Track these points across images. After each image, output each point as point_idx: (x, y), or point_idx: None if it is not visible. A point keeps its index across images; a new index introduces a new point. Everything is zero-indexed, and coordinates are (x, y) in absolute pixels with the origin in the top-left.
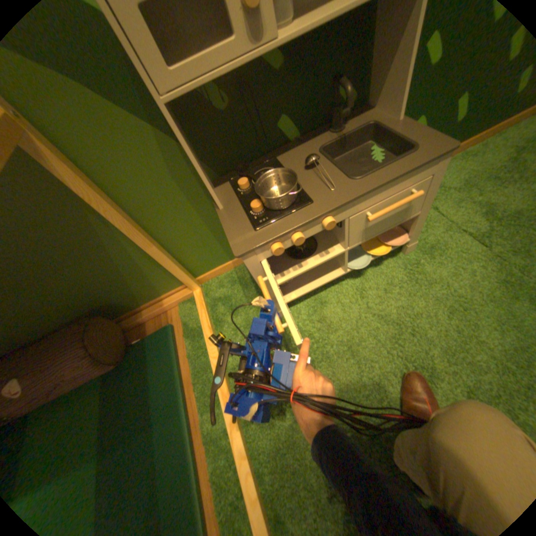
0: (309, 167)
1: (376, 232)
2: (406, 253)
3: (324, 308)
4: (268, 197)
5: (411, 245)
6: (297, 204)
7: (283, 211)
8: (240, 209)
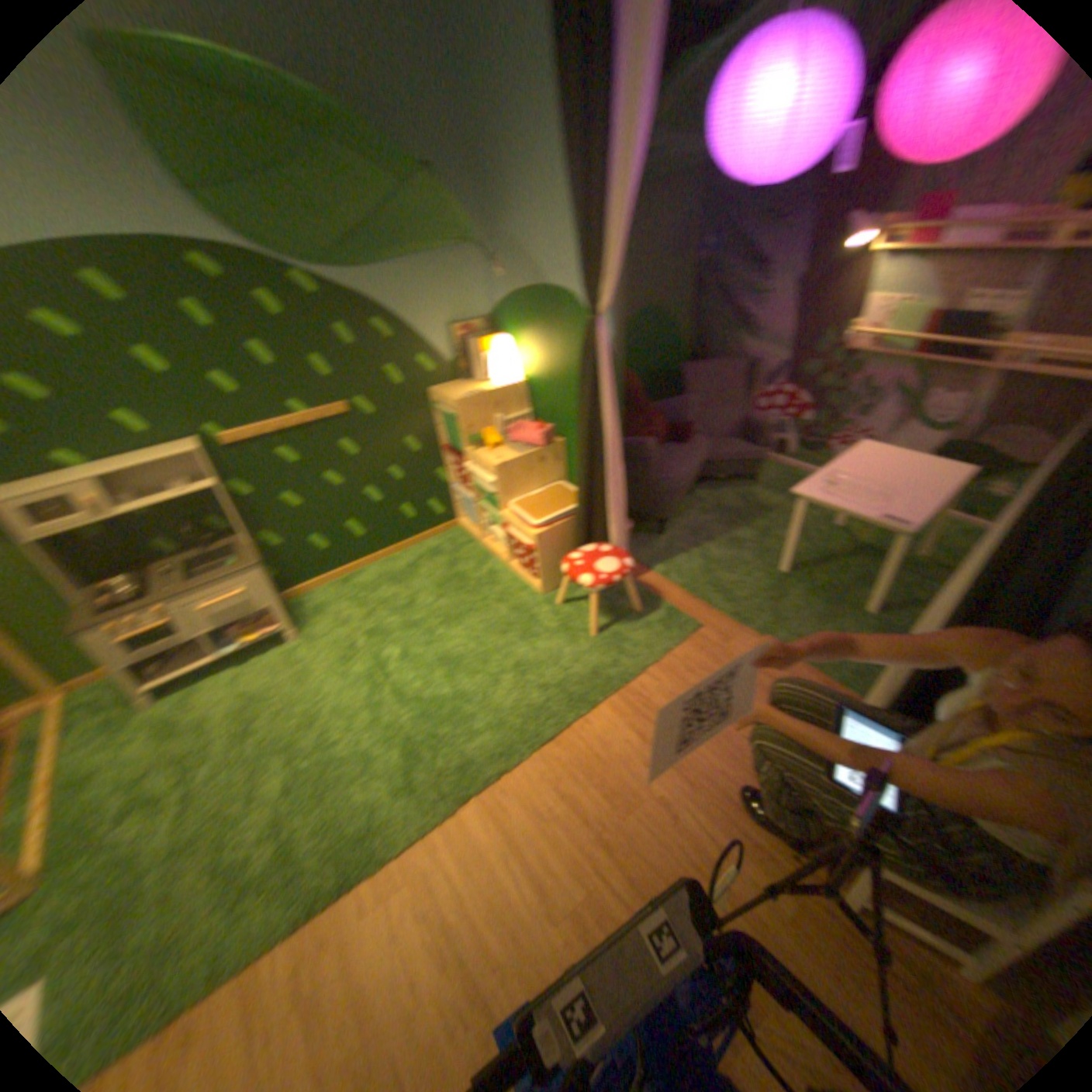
0: (159, 576)
1: (224, 623)
2: (288, 644)
3: (191, 699)
4: (112, 597)
5: (287, 636)
6: (133, 602)
7: (117, 606)
8: (88, 607)
